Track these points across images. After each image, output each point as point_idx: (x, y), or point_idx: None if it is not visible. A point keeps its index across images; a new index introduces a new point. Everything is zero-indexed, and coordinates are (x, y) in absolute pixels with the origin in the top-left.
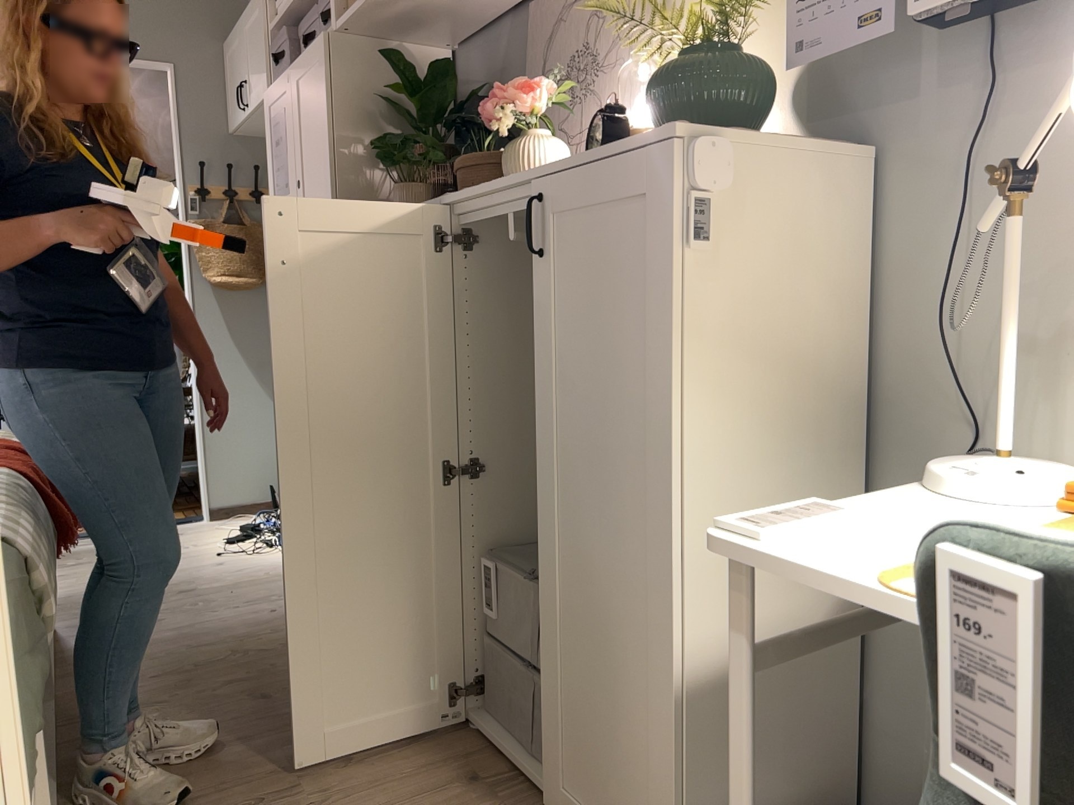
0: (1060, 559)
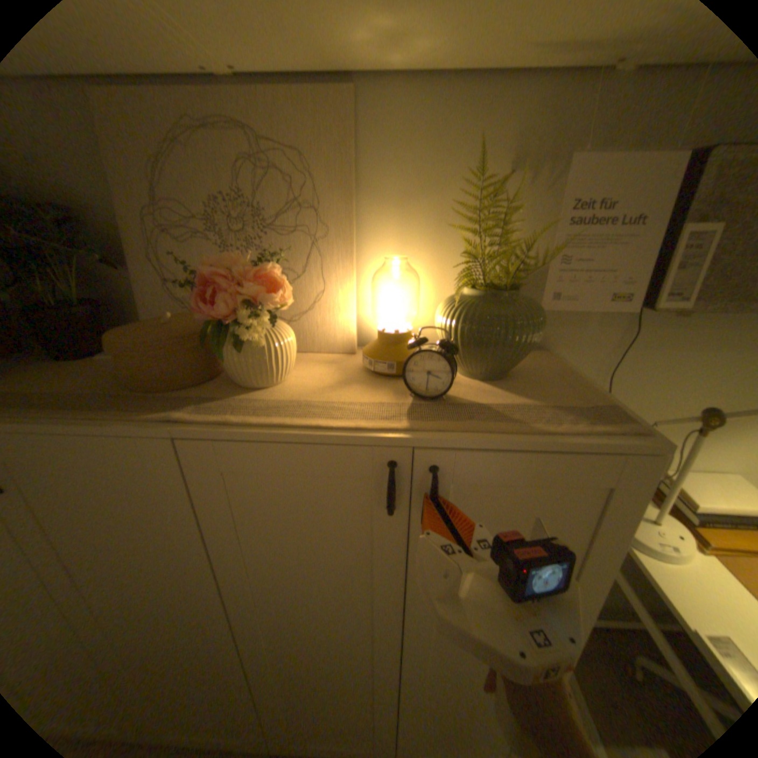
0: None
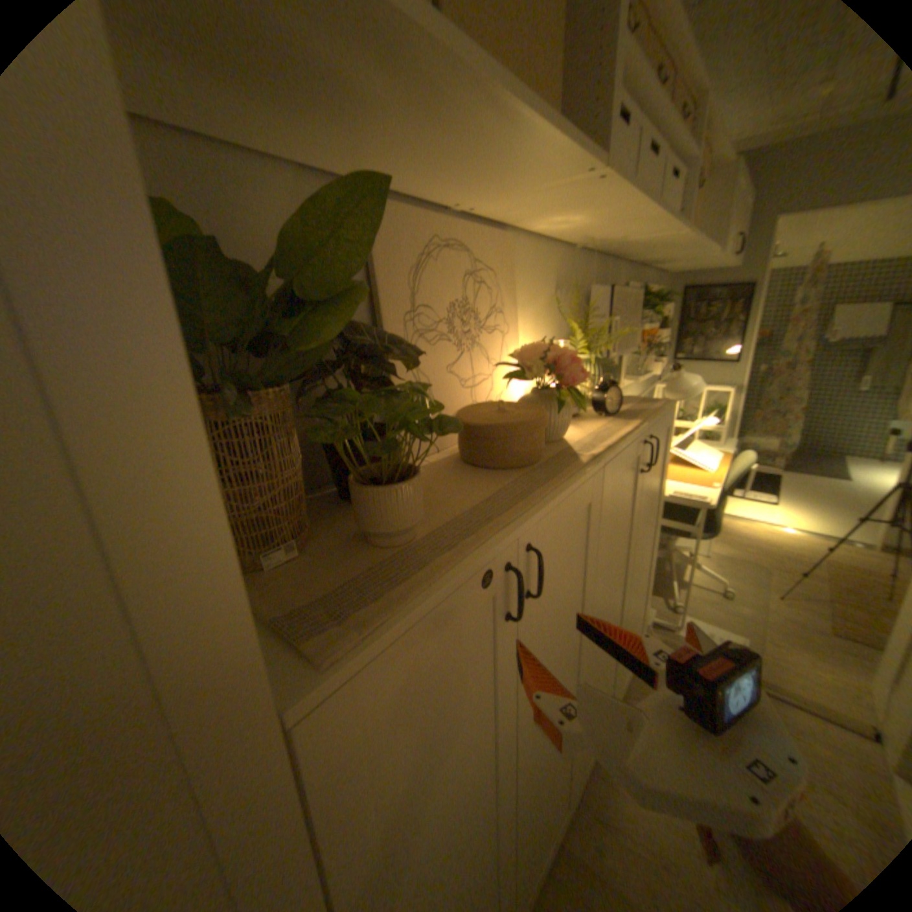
0: (748, 462)
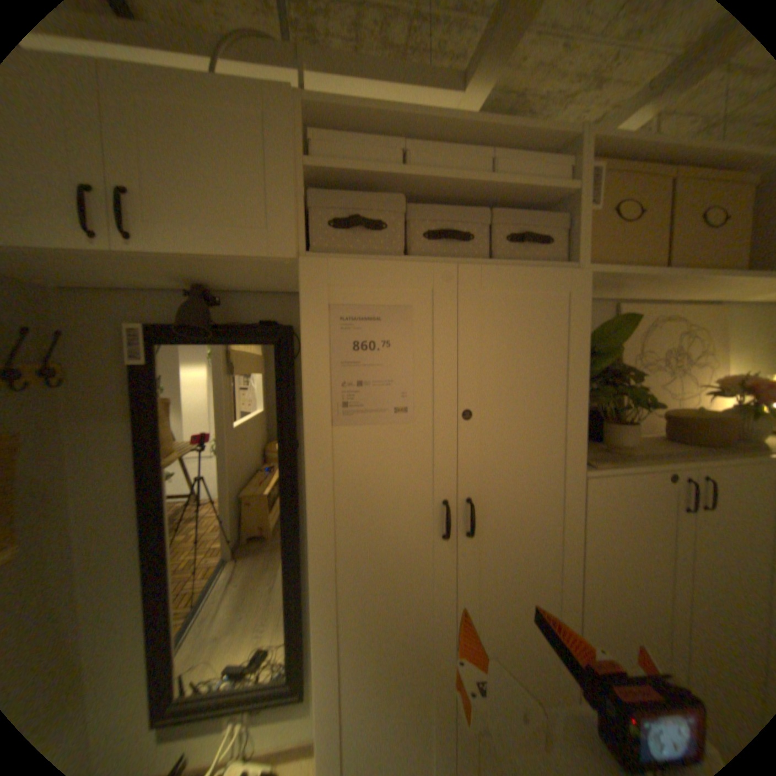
0: None
